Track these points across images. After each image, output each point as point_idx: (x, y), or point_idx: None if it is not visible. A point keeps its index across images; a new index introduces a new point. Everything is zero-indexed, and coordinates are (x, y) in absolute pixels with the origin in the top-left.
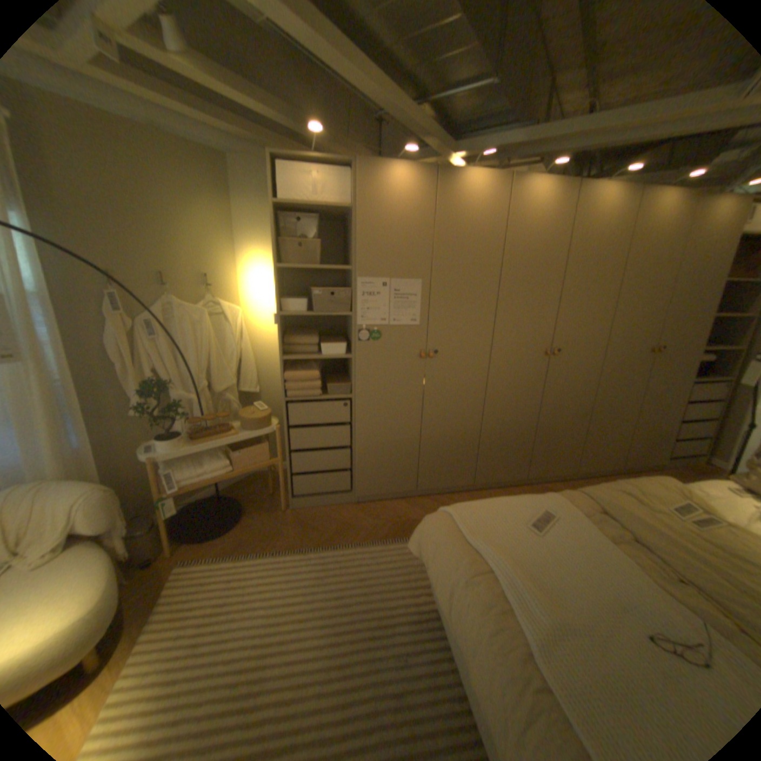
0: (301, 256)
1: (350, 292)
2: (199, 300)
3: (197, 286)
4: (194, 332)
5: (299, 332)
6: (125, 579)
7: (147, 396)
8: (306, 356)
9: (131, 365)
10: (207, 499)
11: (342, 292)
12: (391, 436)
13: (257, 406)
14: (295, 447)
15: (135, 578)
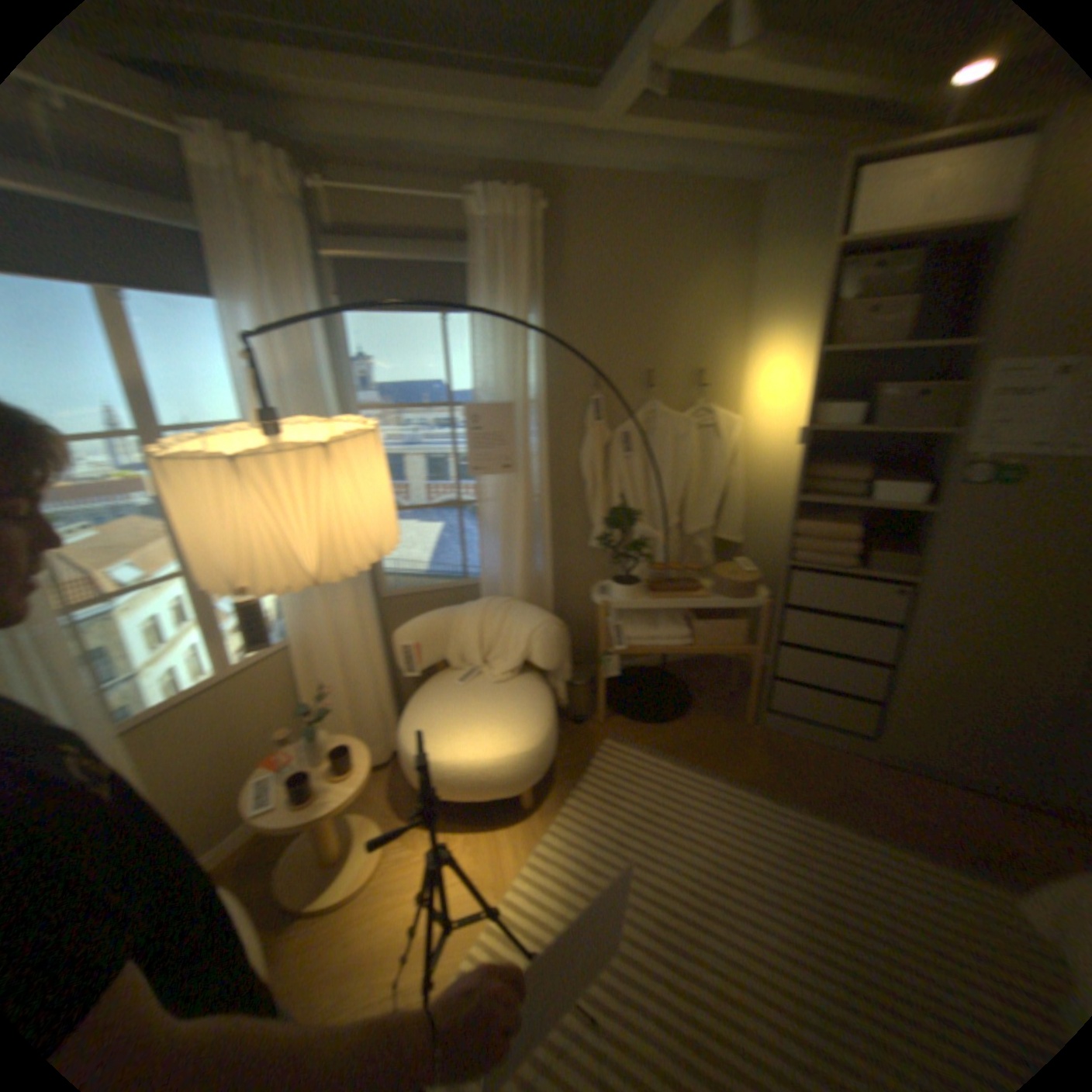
0: (874, 328)
1: (968, 387)
2: (689, 406)
3: (691, 387)
4: (676, 450)
5: (836, 458)
6: (562, 726)
7: (617, 527)
8: (843, 498)
9: (604, 486)
10: (651, 669)
11: (950, 388)
12: (997, 673)
13: (742, 564)
14: (791, 638)
15: (570, 729)
